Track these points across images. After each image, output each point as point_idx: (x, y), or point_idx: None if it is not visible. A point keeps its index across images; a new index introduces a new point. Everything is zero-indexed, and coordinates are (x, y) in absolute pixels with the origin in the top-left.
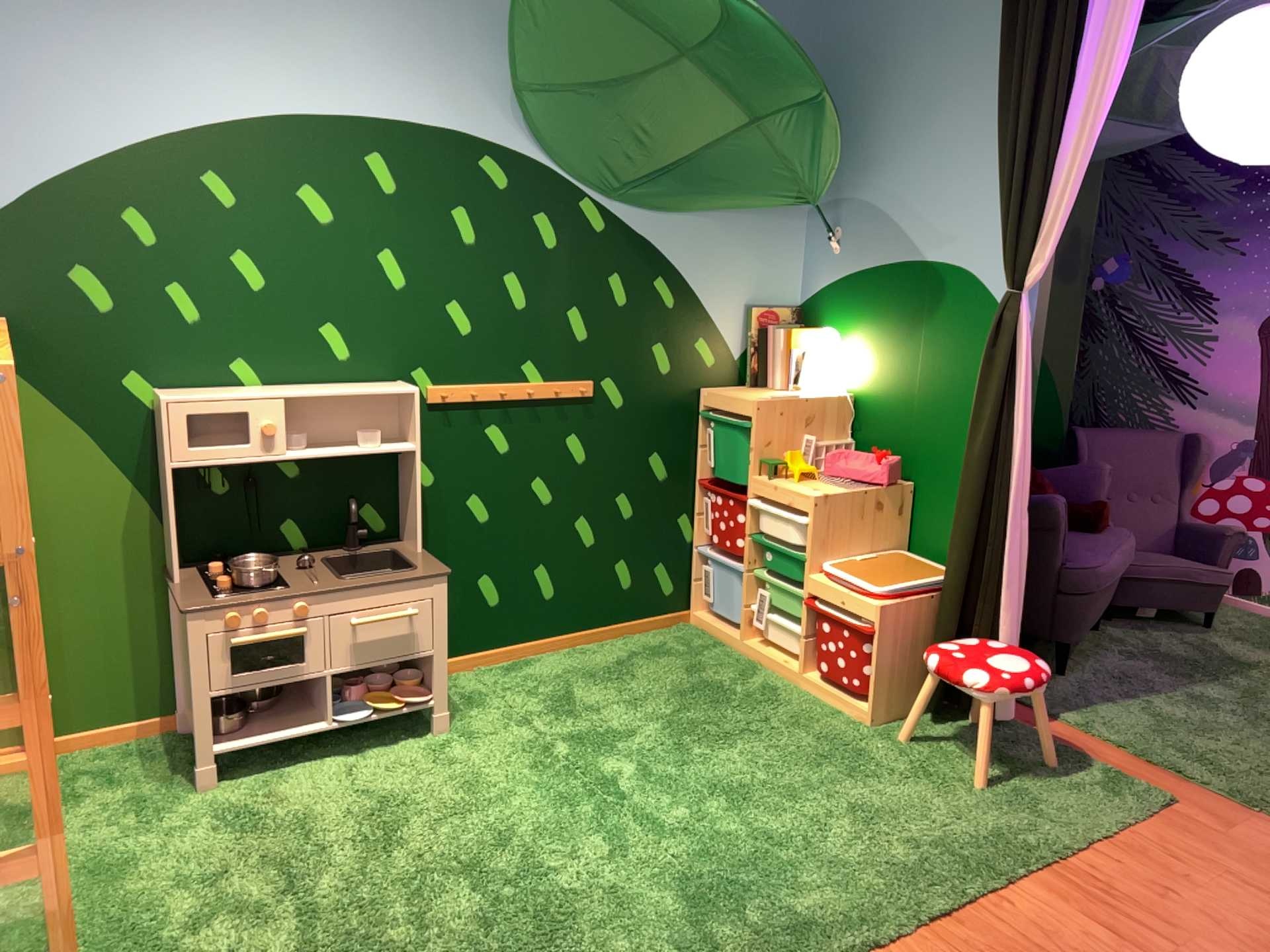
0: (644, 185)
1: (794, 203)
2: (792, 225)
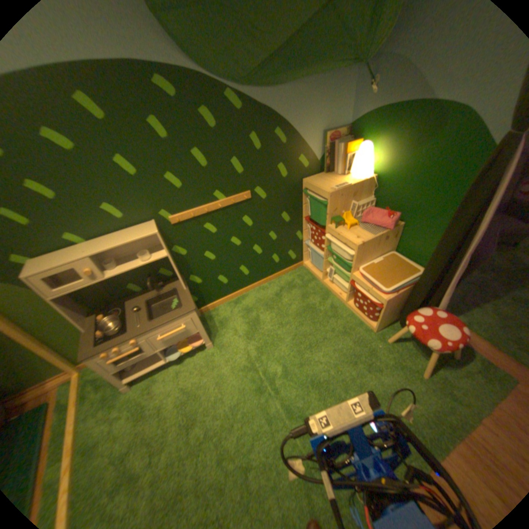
0: (261, 66)
1: (356, 59)
2: (352, 72)
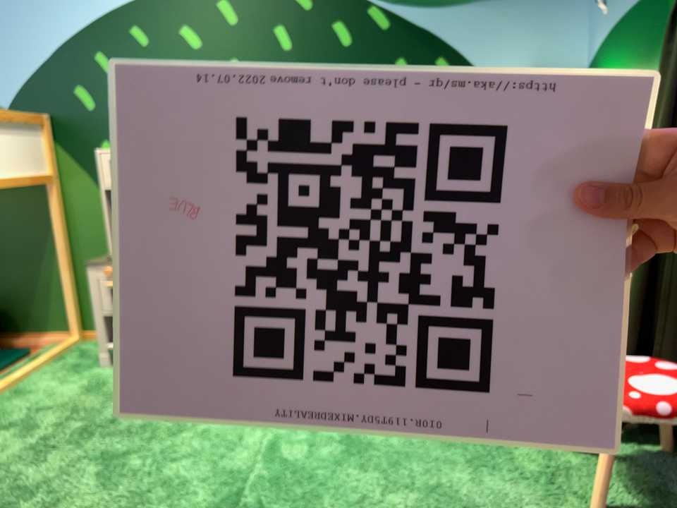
0: None
1: None
2: None
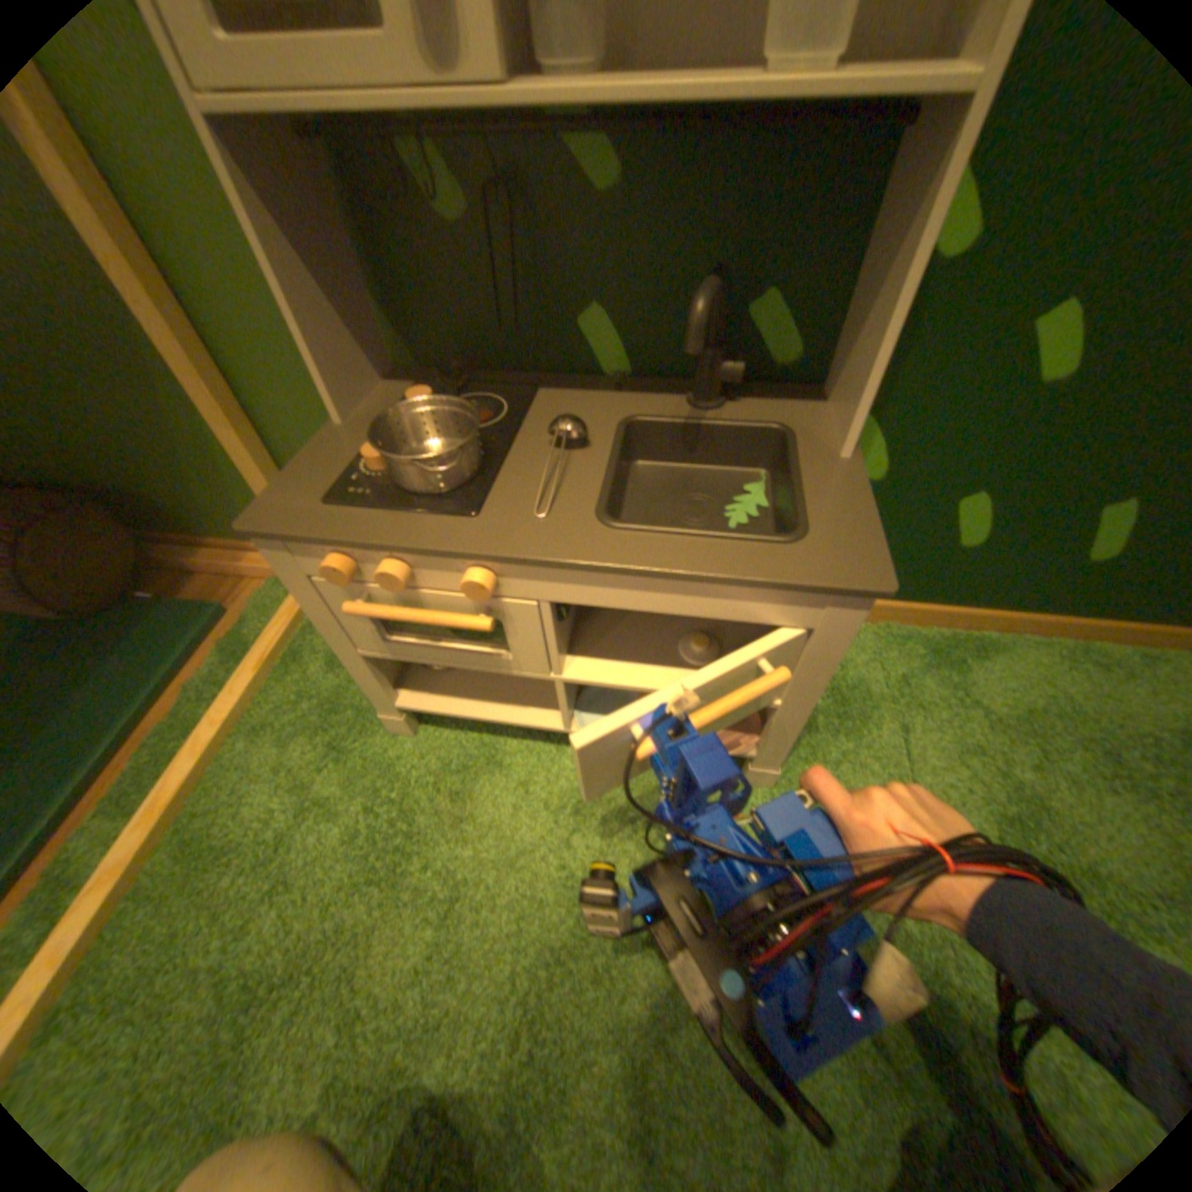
0: None
1: None
2: None
